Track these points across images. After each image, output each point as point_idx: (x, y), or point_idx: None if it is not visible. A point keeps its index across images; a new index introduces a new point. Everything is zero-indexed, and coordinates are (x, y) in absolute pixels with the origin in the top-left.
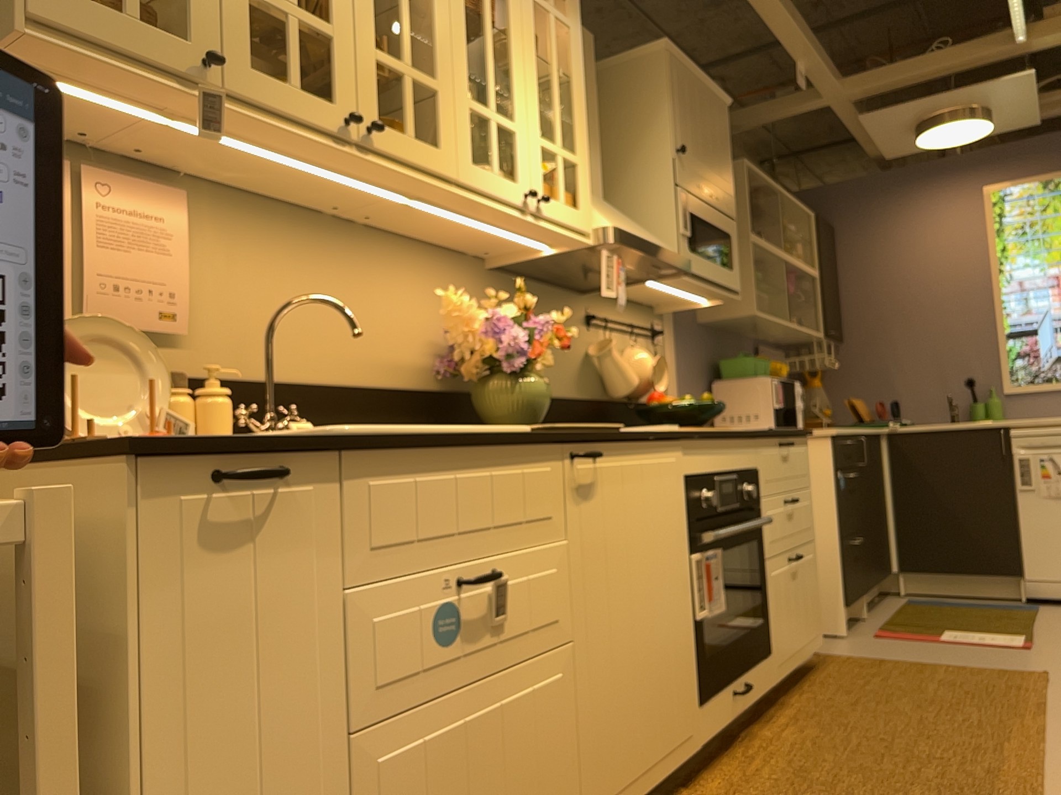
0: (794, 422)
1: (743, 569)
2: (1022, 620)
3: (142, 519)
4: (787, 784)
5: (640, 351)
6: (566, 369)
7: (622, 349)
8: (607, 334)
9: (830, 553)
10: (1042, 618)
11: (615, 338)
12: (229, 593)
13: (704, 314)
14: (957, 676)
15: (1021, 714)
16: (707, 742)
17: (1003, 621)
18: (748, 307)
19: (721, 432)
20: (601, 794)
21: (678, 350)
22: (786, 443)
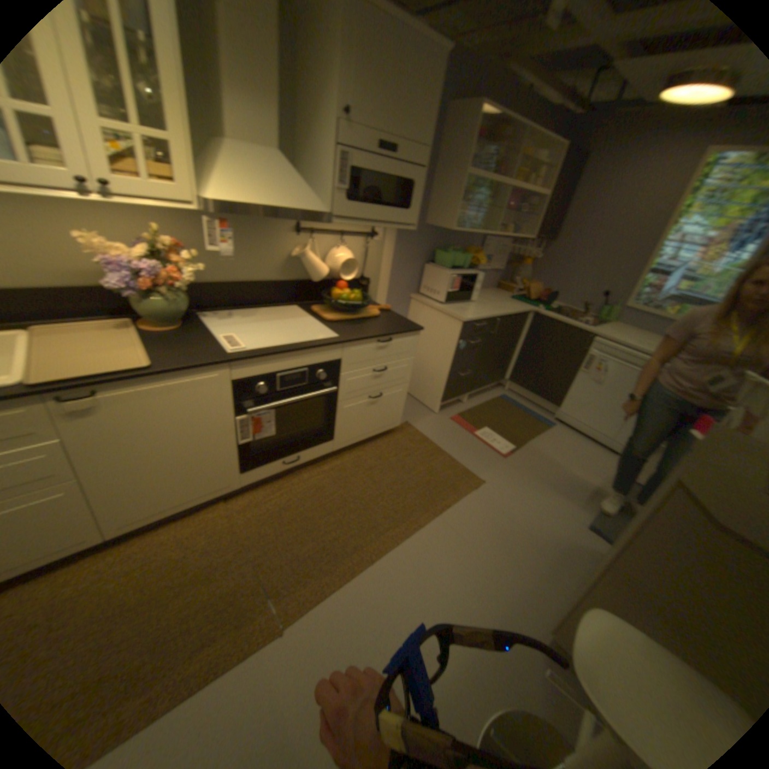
0: (468, 298)
1: (325, 403)
2: (533, 434)
3: None
4: (268, 515)
5: (341, 251)
6: (268, 263)
7: (334, 247)
8: (314, 239)
9: (442, 377)
10: (544, 436)
11: (326, 240)
12: None
13: (430, 218)
14: (441, 467)
15: (428, 510)
16: (248, 484)
17: (522, 431)
18: (451, 223)
19: (285, 351)
20: (123, 521)
21: (396, 243)
22: (384, 340)
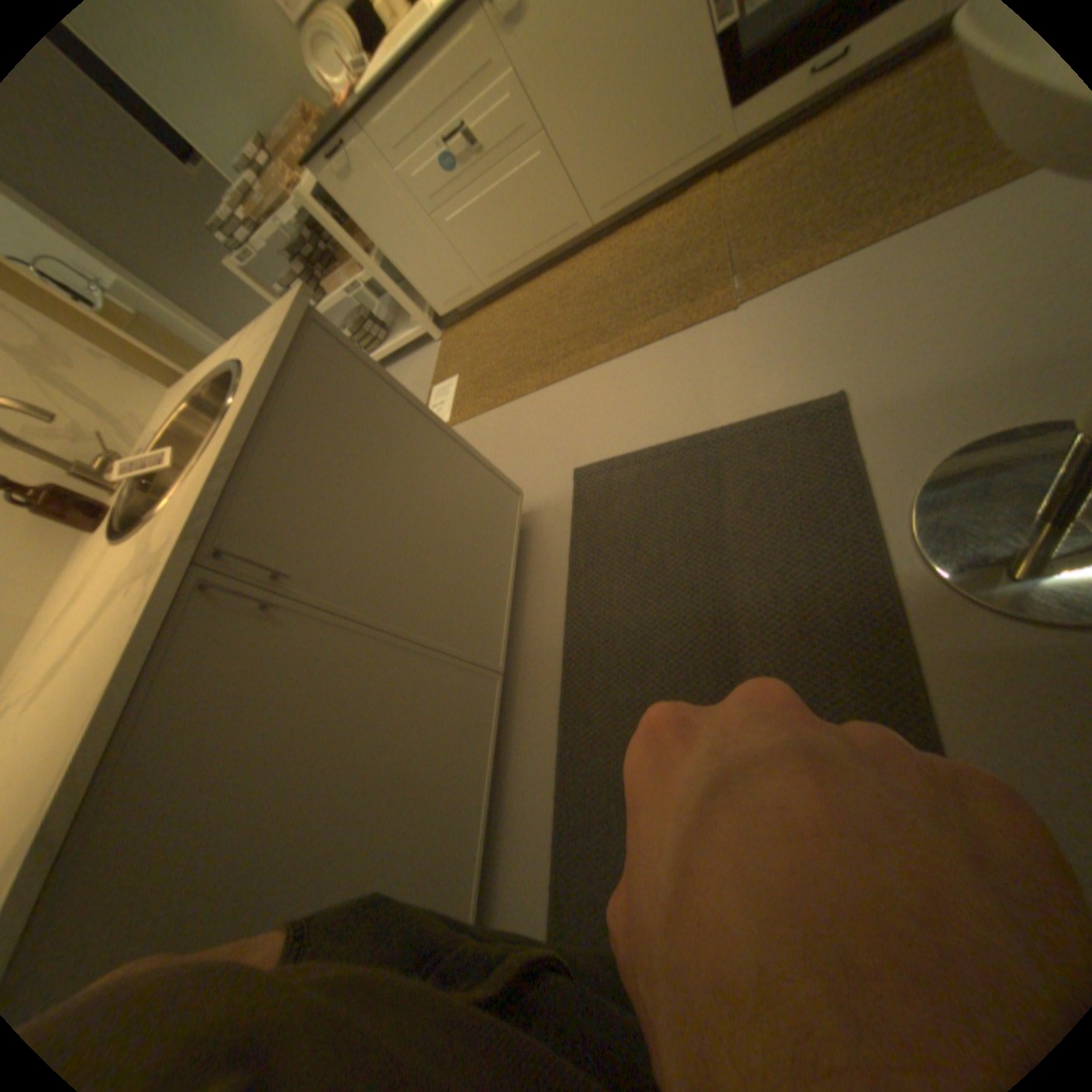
0: None
1: None
2: None
3: (324, 179)
4: (772, 176)
5: None
6: None
7: None
8: None
9: None
10: None
11: None
12: (360, 188)
13: None
14: None
15: None
16: (750, 131)
17: None
18: None
19: None
20: (601, 198)
21: None
22: None
